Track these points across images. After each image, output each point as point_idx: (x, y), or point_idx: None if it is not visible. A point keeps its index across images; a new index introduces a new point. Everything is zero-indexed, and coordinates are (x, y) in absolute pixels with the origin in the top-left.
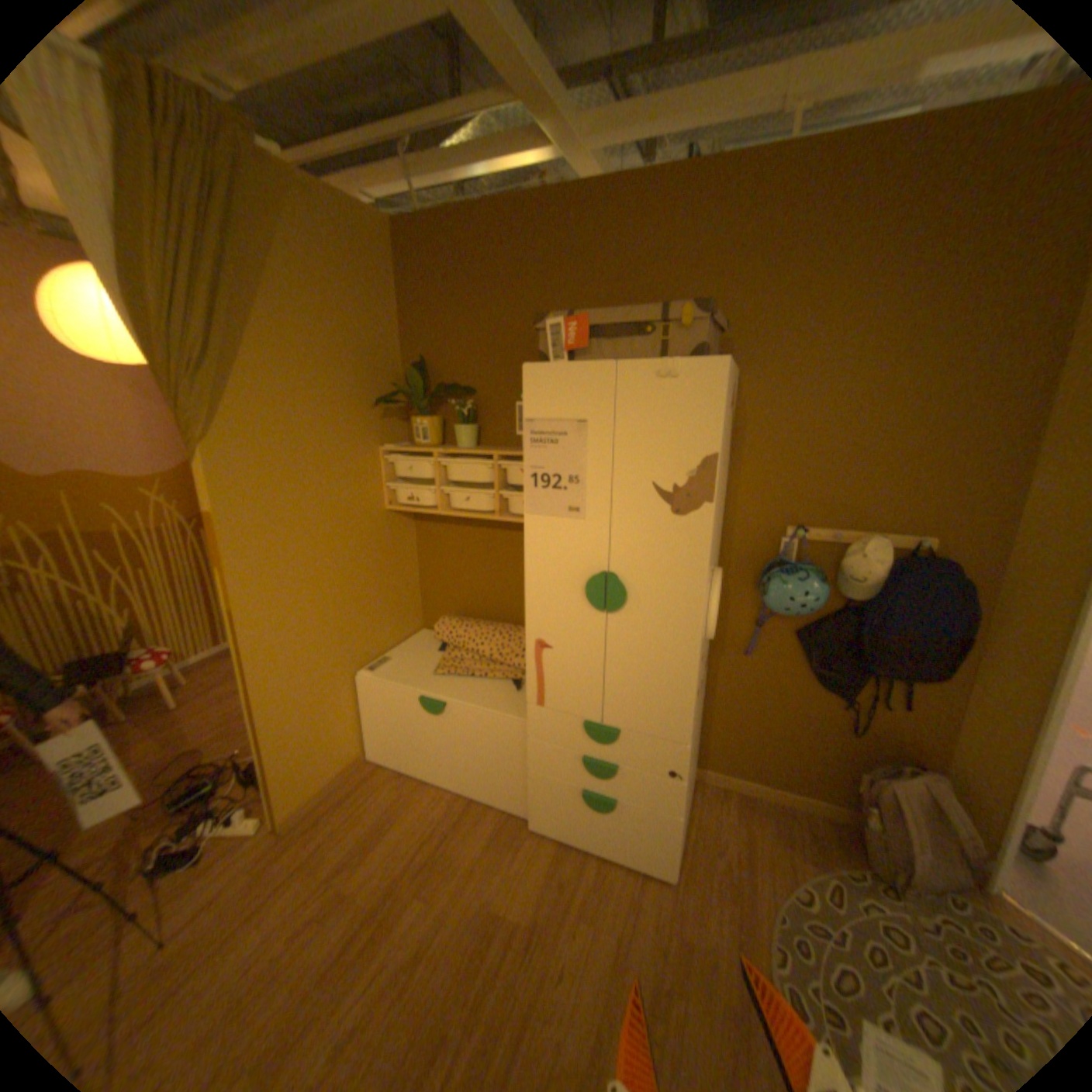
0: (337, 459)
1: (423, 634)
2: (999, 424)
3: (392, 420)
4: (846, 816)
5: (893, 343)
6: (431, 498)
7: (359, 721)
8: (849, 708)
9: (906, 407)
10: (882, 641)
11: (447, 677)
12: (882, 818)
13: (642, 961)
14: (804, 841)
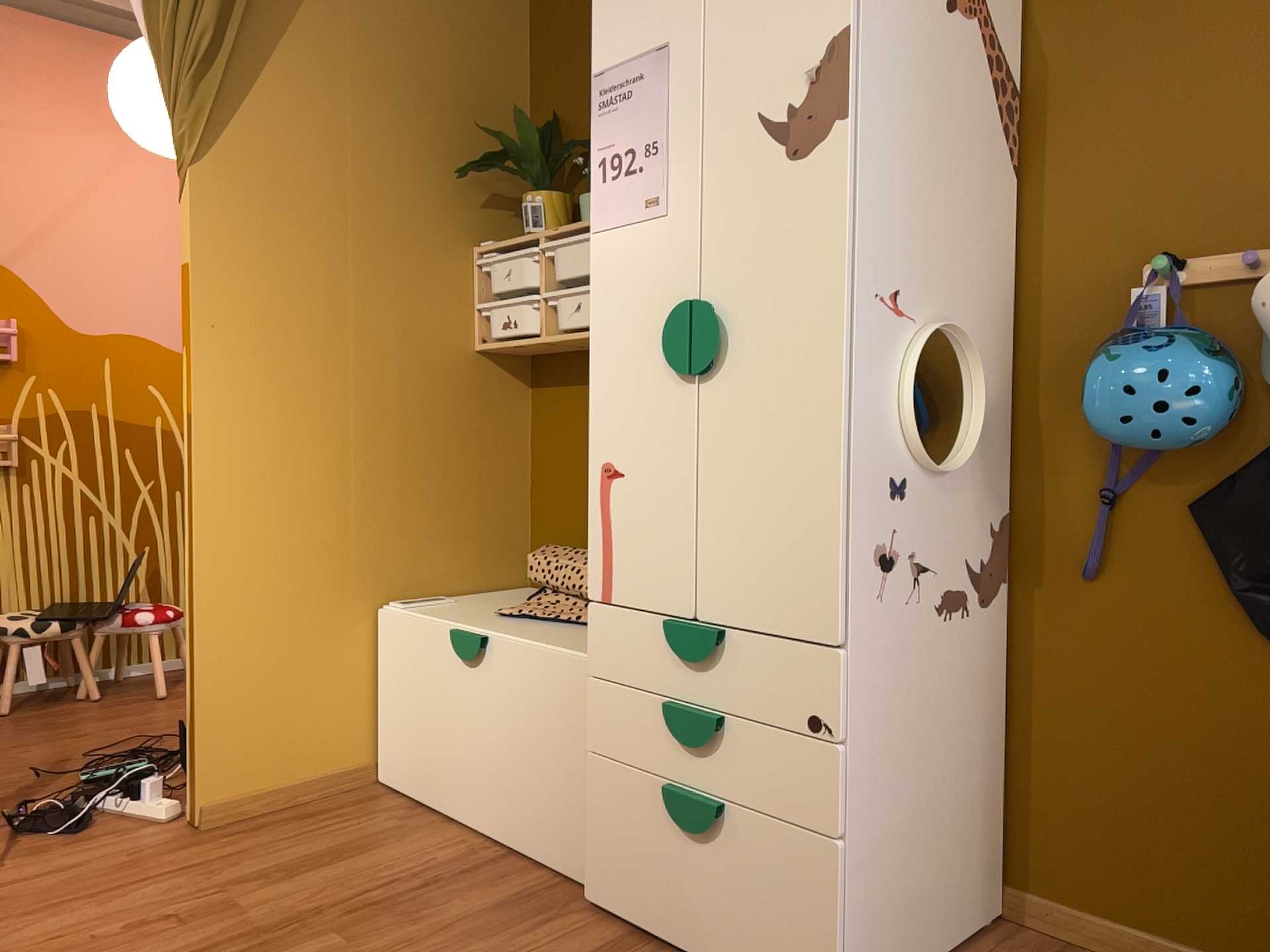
0: (397, 244)
1: (521, 590)
2: None
3: (502, 213)
4: None
5: None
6: (535, 318)
7: (374, 699)
8: None
9: None
10: None
11: (514, 618)
12: None
13: None
14: None
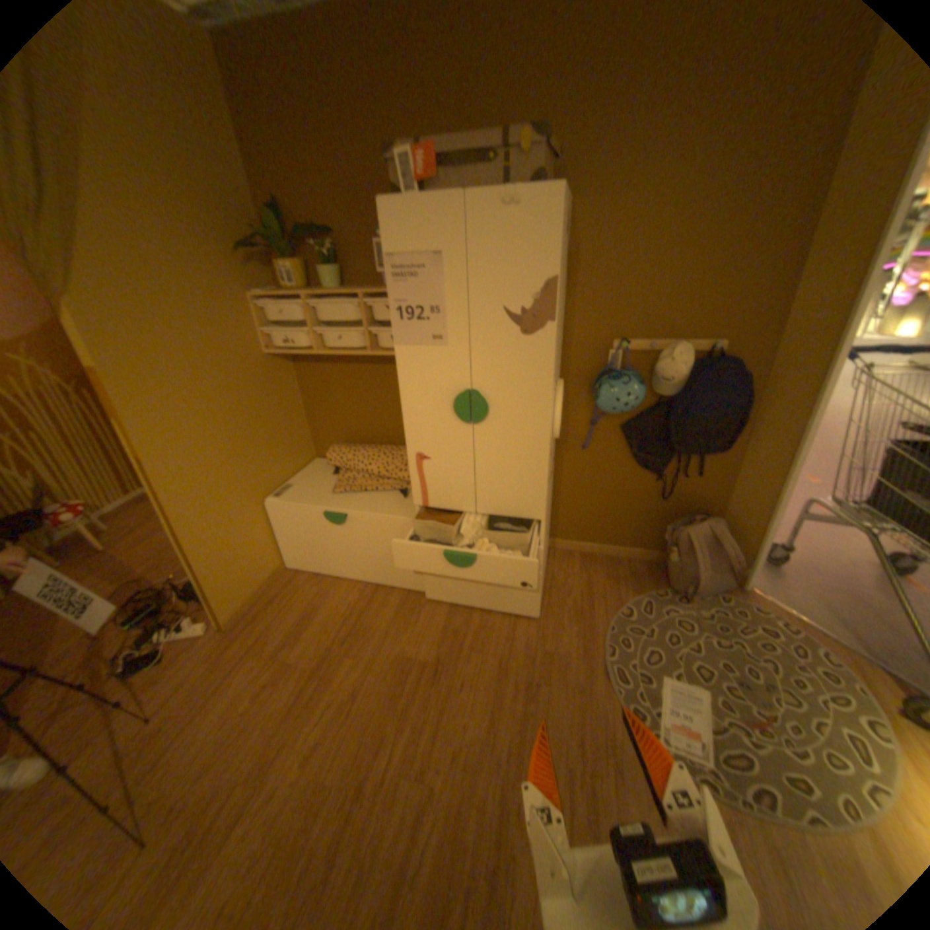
0: (206, 306)
1: (316, 462)
2: (778, 237)
3: (252, 264)
4: (654, 556)
5: (700, 165)
6: (304, 339)
7: (273, 538)
8: (658, 479)
9: (708, 226)
10: (683, 426)
11: (343, 494)
12: (678, 552)
13: (517, 668)
14: (625, 576)
